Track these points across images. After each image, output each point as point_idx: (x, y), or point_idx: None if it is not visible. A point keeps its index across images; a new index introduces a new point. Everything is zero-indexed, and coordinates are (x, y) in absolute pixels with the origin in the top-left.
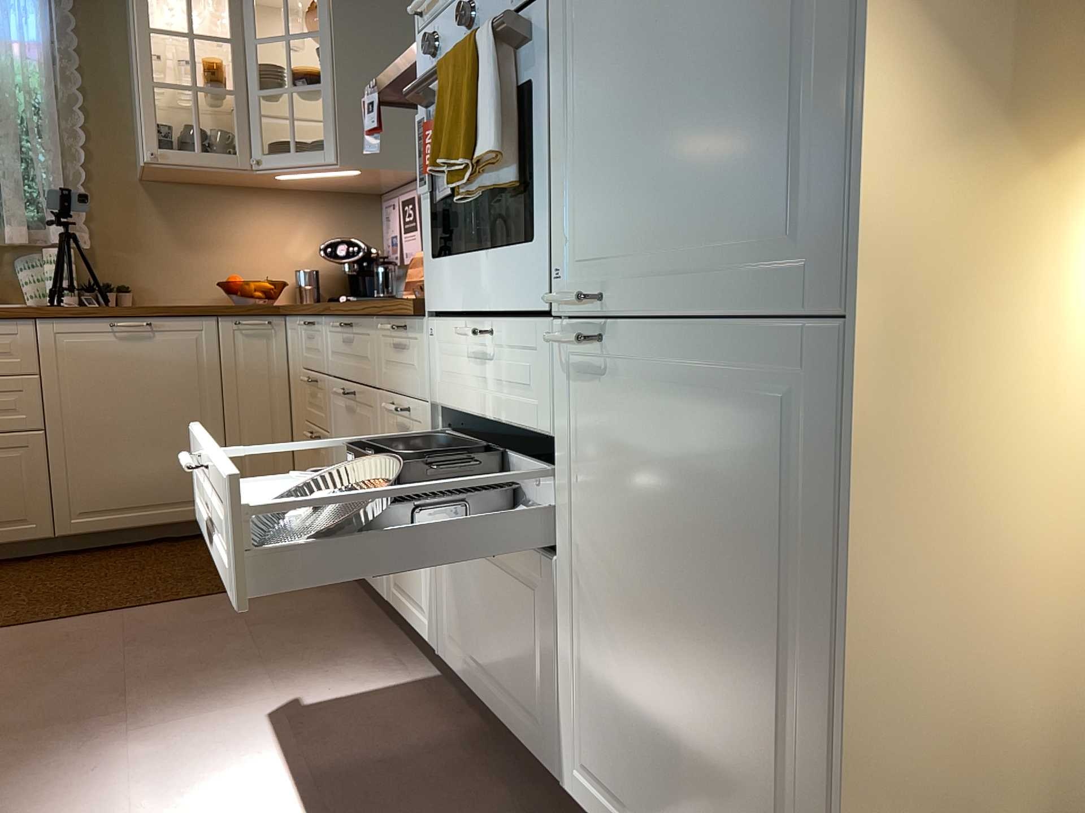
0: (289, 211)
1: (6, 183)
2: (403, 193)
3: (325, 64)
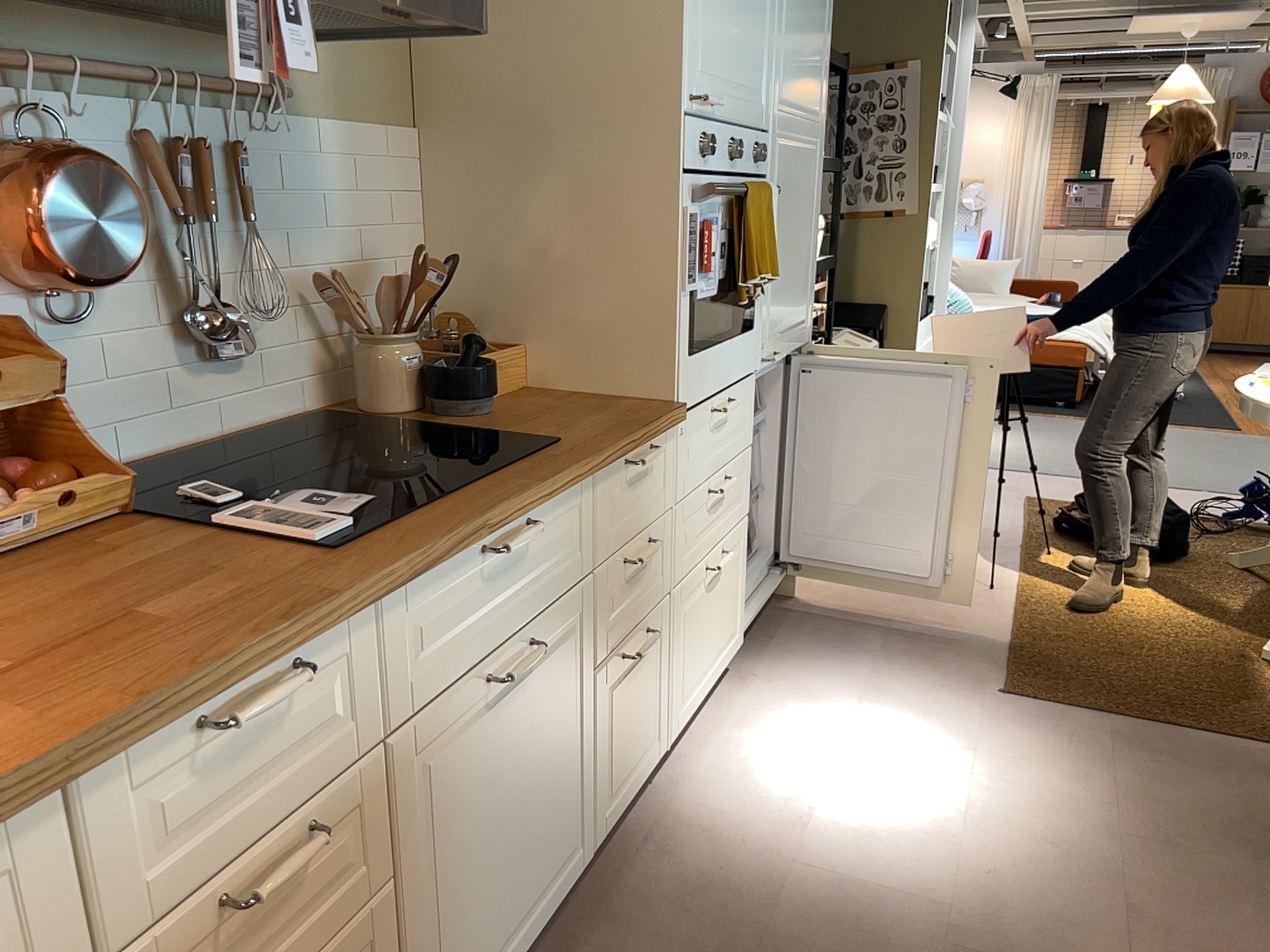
0: None
1: None
2: None
3: None
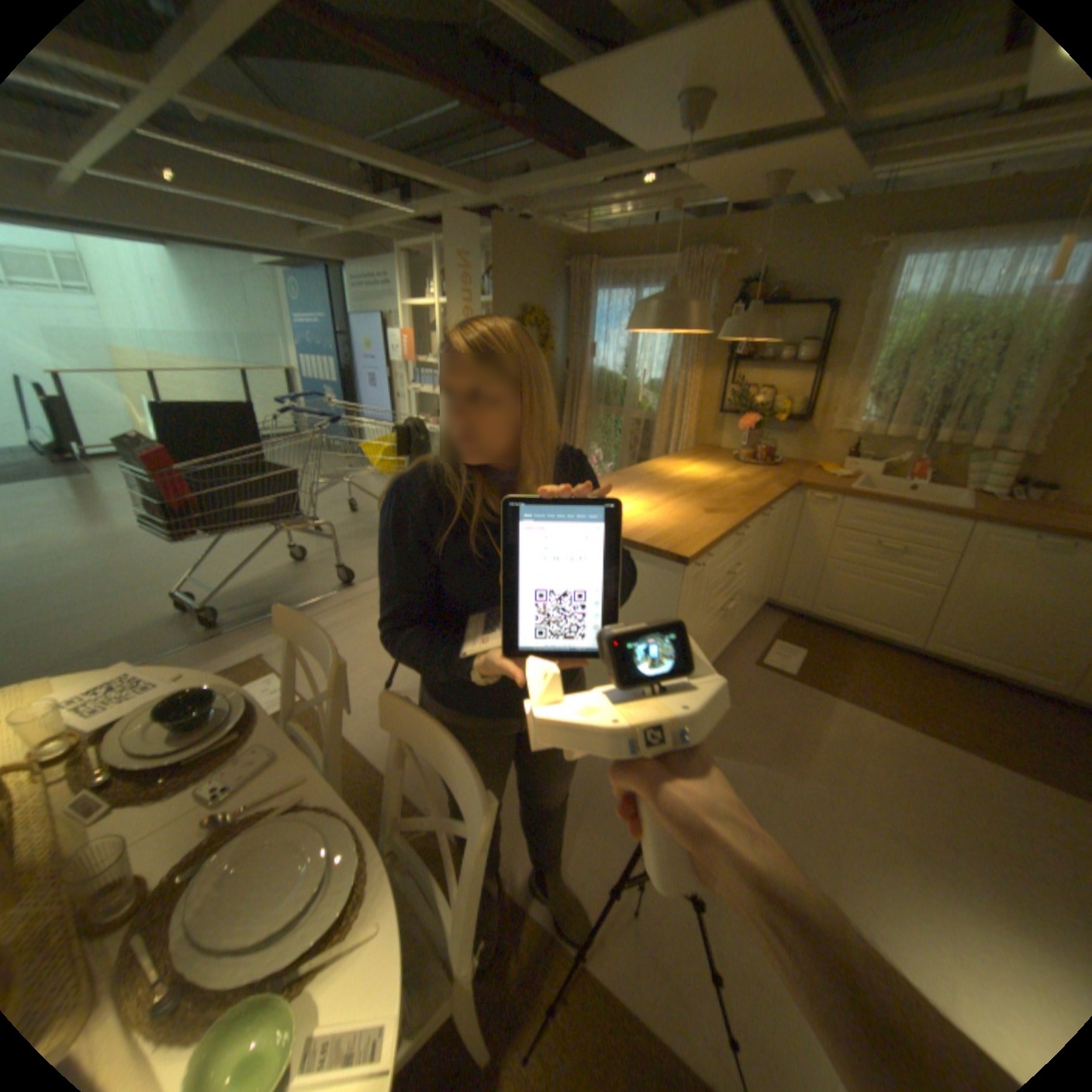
0: None
1: (992, 402)
2: None
3: None
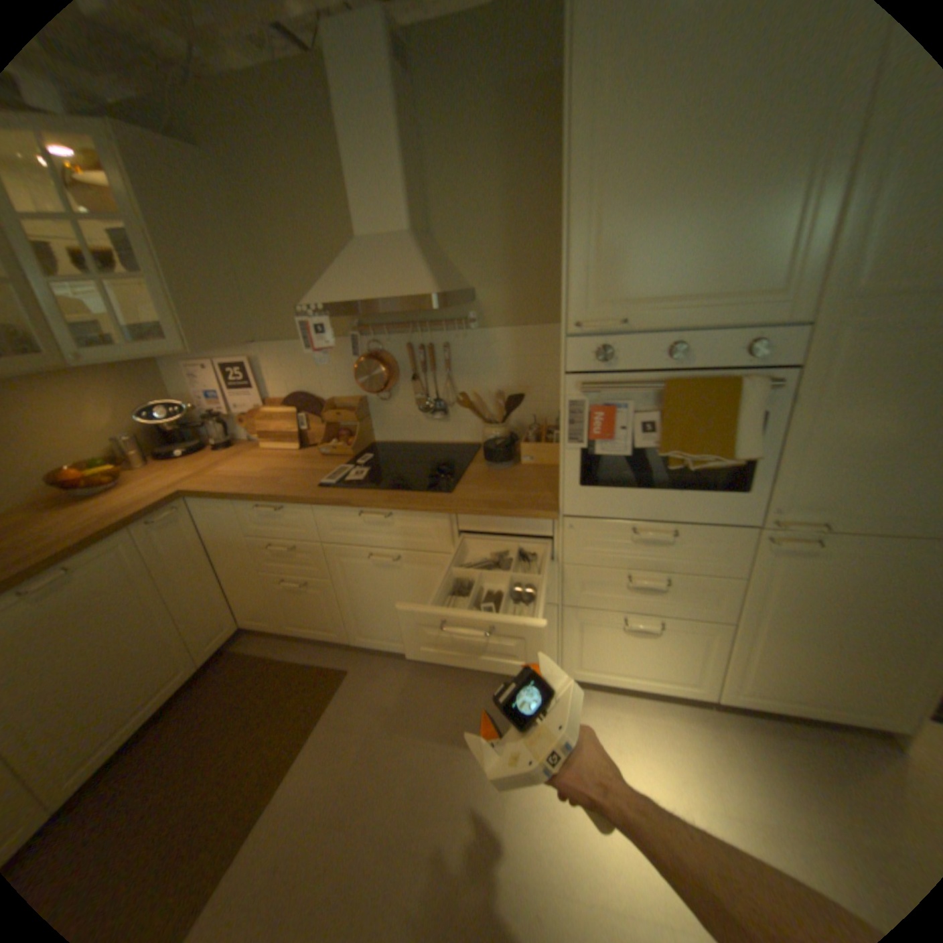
0: (73, 385)
1: None
2: (204, 354)
3: (142, 252)
